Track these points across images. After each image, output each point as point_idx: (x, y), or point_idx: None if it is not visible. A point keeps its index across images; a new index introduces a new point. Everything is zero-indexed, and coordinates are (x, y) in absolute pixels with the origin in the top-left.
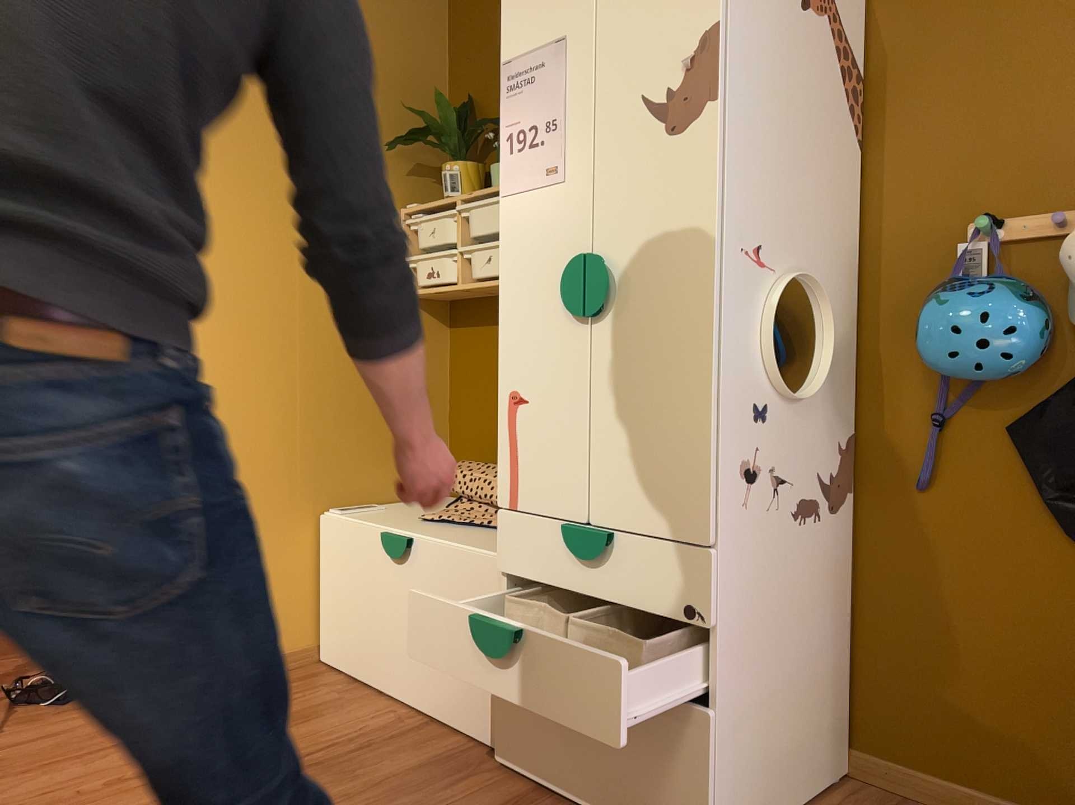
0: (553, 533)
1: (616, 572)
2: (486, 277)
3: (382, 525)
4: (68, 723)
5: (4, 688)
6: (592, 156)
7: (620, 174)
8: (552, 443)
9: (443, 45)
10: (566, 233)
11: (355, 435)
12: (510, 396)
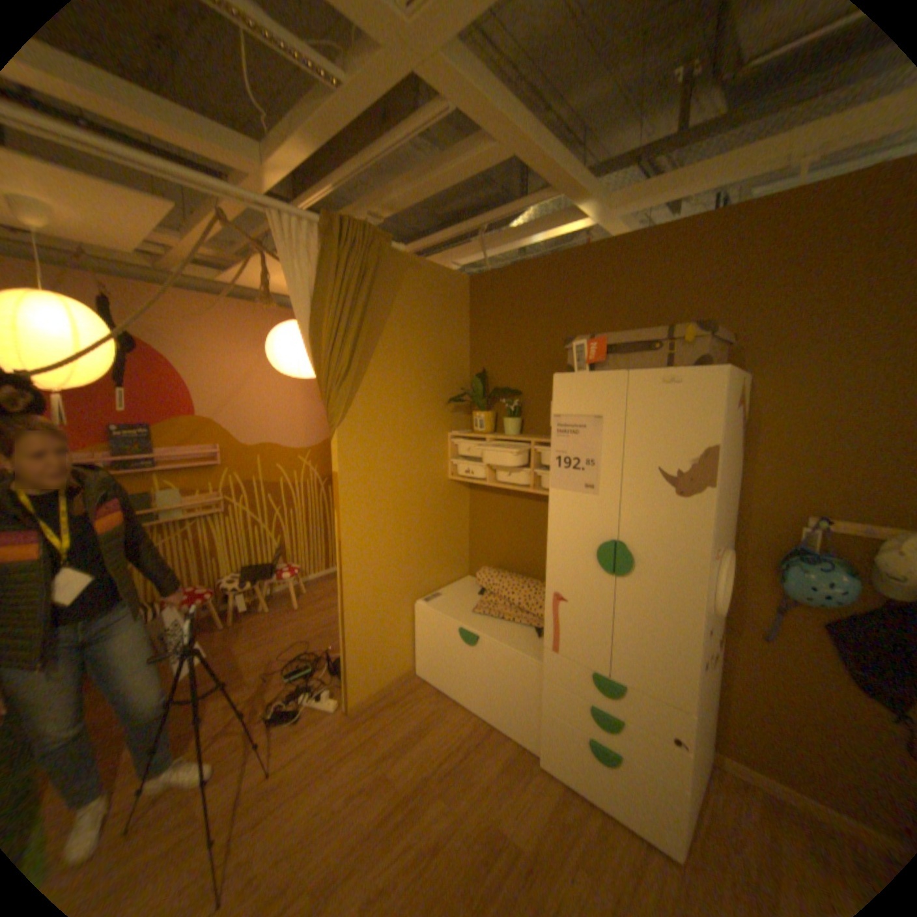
0: (582, 673)
1: (627, 706)
2: (505, 484)
3: (456, 619)
4: (305, 742)
5: (259, 711)
6: (619, 488)
7: (638, 504)
8: (584, 628)
9: (466, 336)
10: (598, 524)
11: (429, 557)
12: (555, 594)
